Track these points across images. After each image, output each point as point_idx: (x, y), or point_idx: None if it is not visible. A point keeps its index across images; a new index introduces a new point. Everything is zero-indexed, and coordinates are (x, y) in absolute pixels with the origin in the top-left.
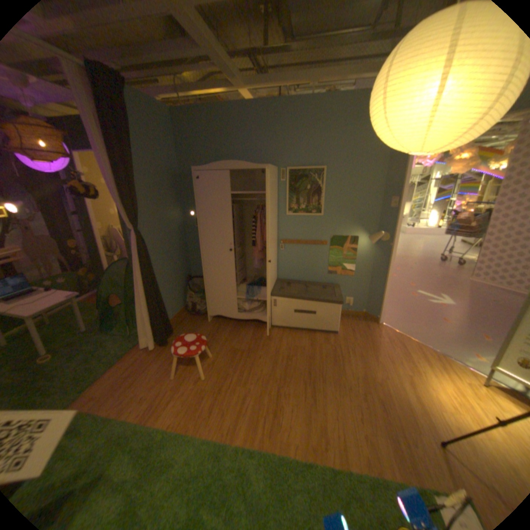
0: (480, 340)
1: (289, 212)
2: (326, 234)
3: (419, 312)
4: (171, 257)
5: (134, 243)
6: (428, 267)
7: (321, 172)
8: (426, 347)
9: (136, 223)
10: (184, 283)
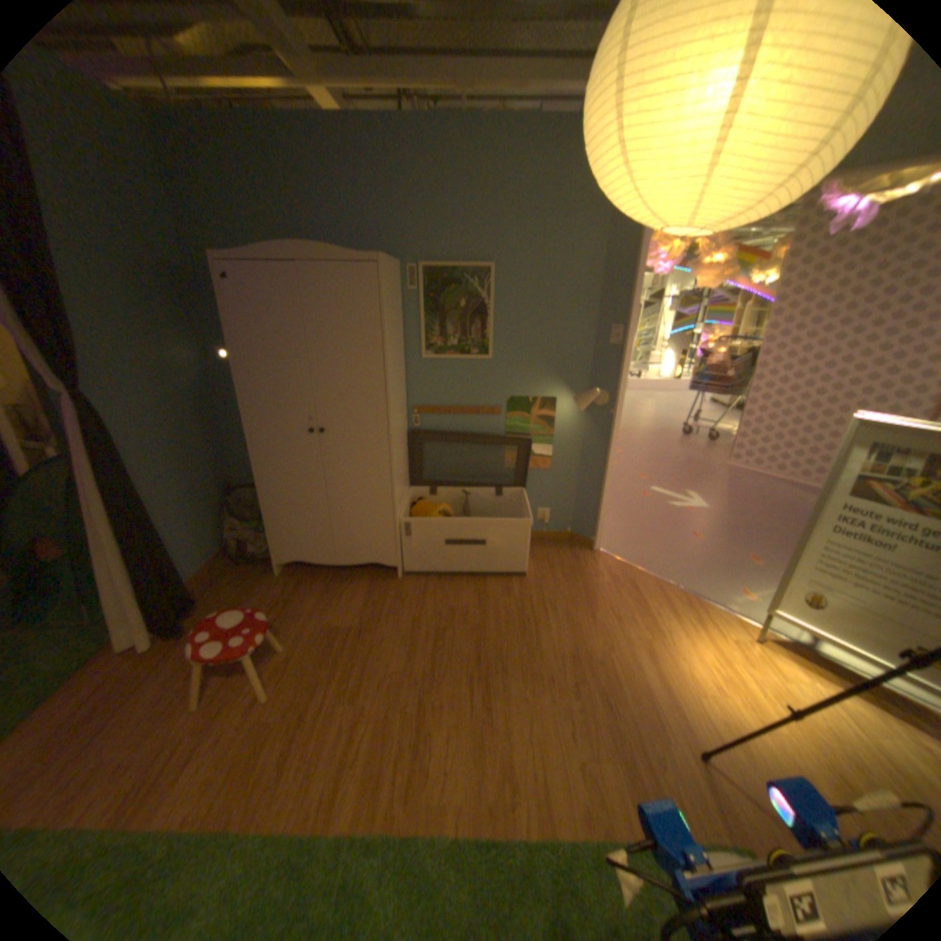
0: (746, 565)
1: (427, 352)
2: (500, 395)
3: (655, 525)
4: (180, 449)
5: (73, 423)
6: (665, 446)
7: (486, 274)
8: (670, 585)
9: (76, 376)
10: (218, 500)
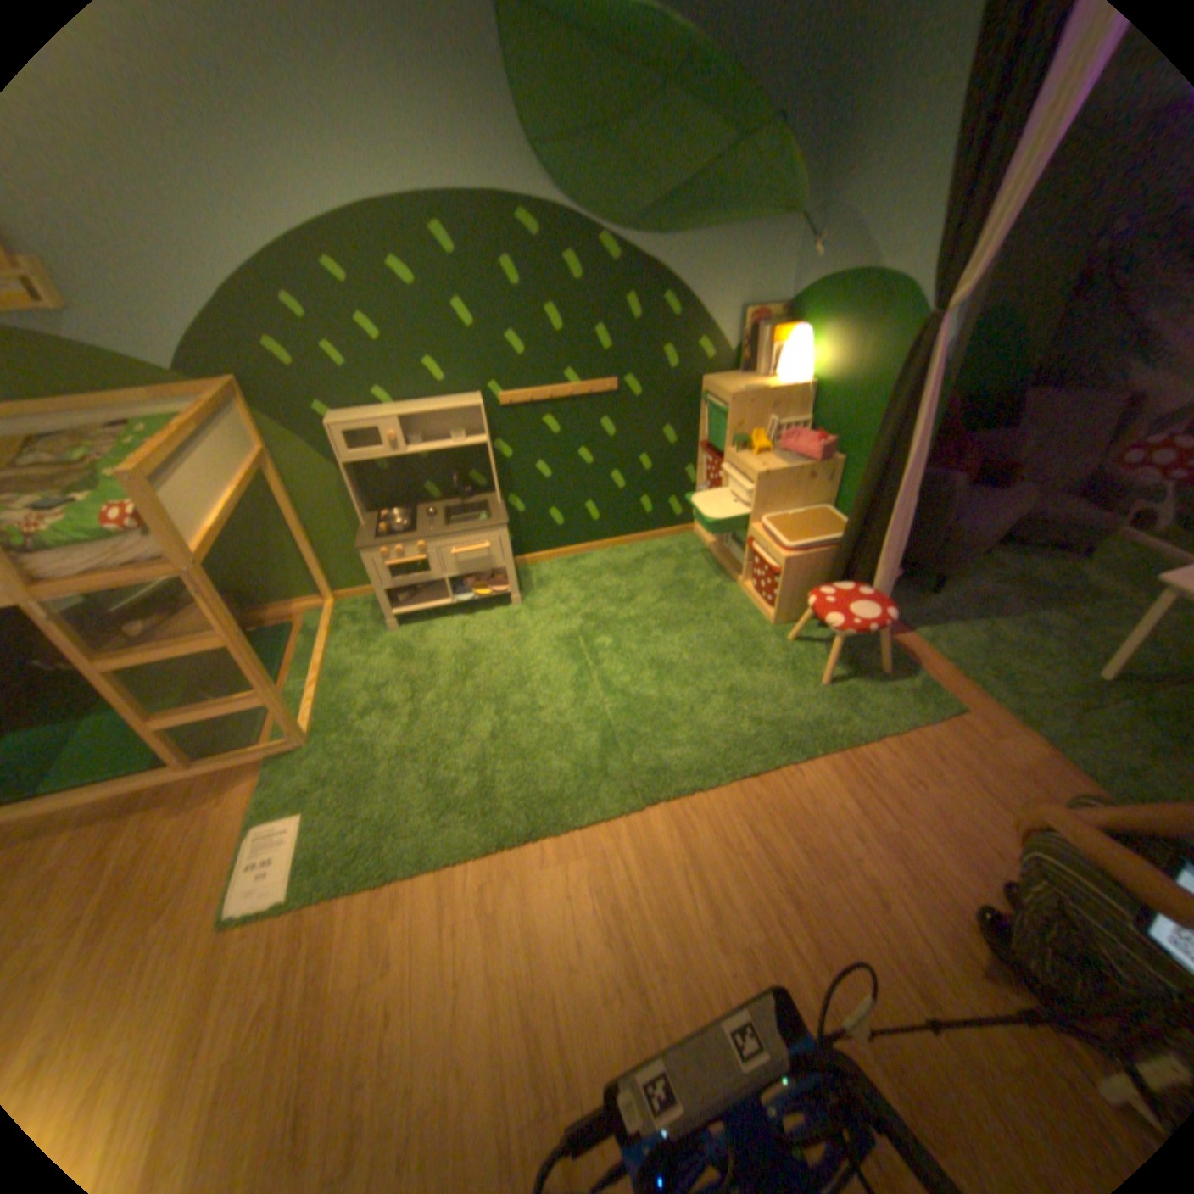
0: None
1: None
2: None
3: None
4: None
5: None
6: None
7: None
8: None
9: None
10: None
